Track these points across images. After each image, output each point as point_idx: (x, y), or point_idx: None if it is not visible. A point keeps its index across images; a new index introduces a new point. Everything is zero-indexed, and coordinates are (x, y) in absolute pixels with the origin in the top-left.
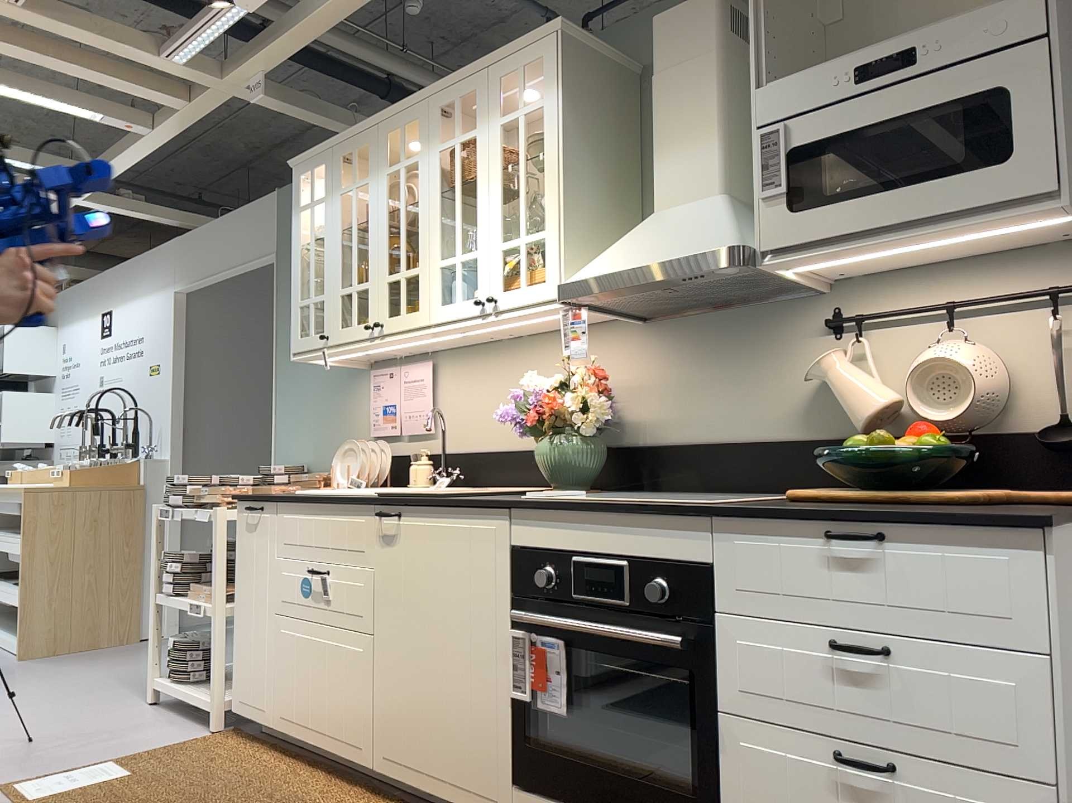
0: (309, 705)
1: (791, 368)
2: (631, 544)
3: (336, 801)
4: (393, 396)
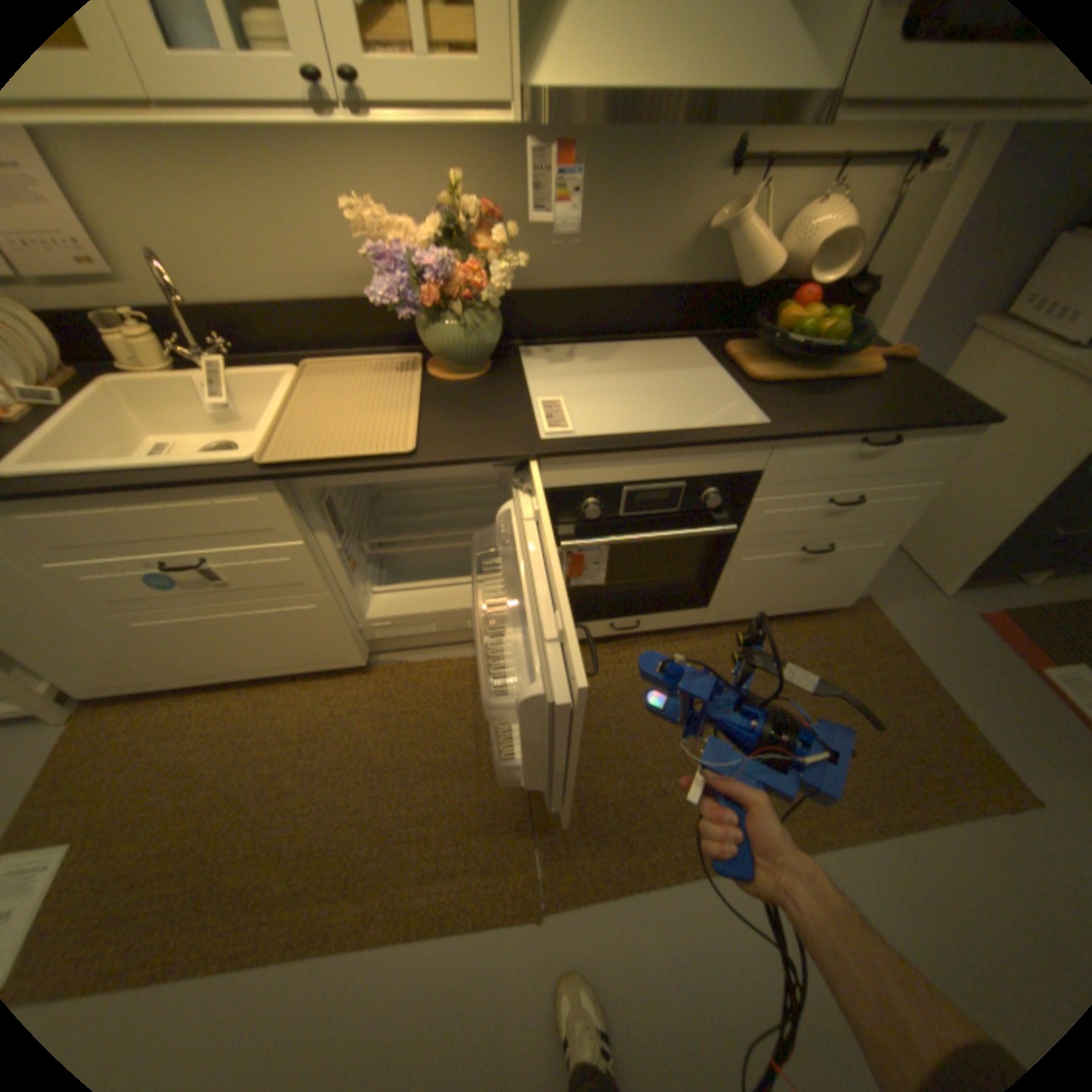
0: (242, 660)
1: (684, 206)
2: (690, 469)
3: (350, 703)
4: None
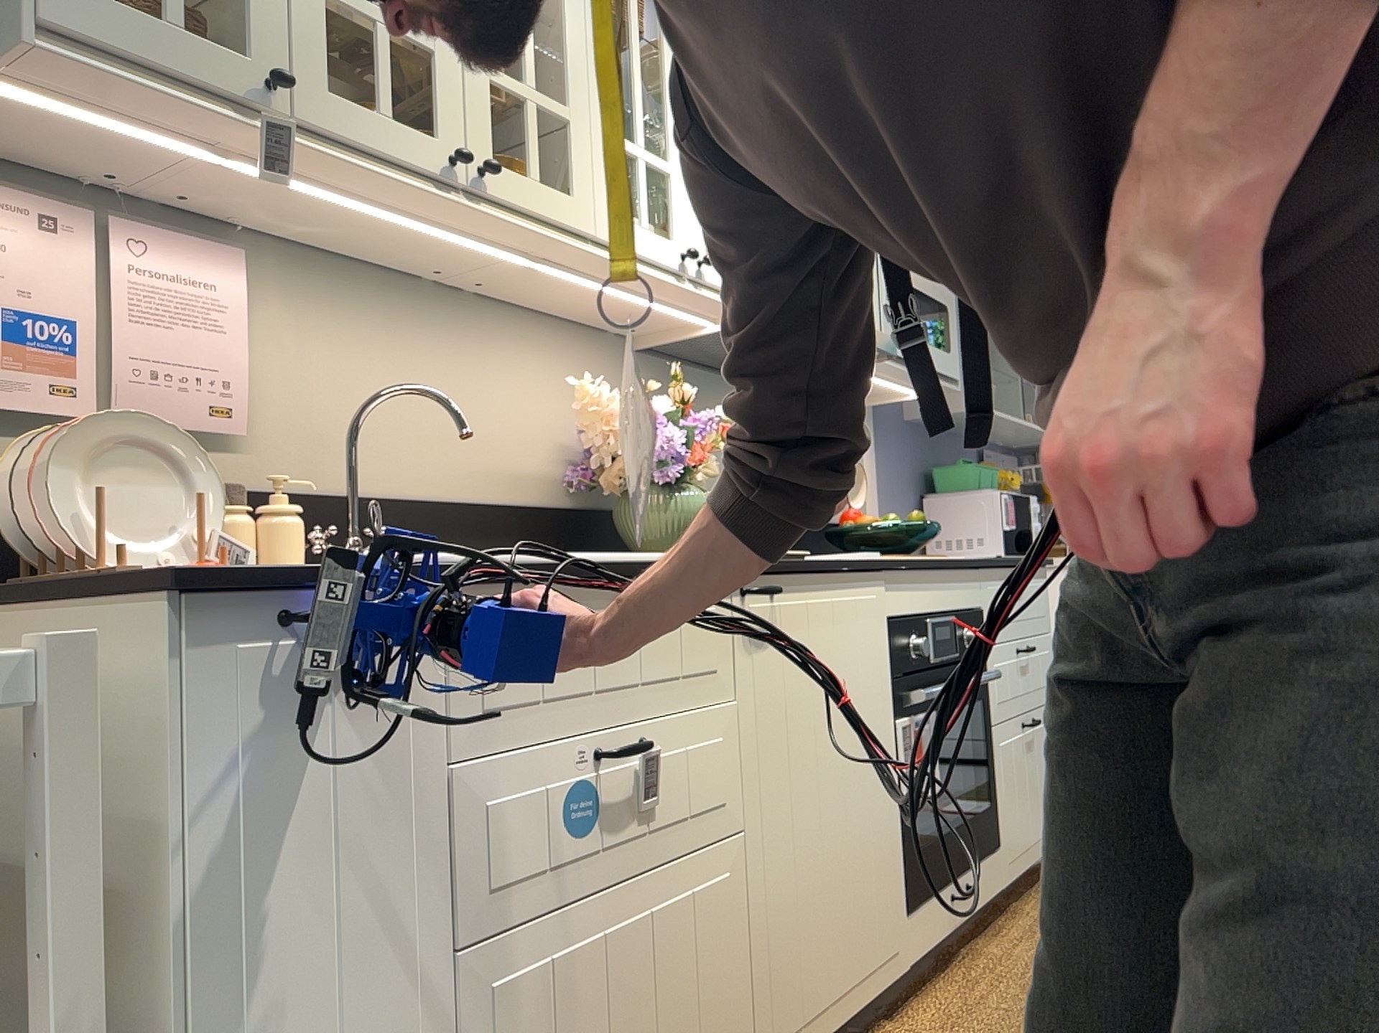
0: None
1: None
2: (954, 598)
3: None
4: (70, 296)
